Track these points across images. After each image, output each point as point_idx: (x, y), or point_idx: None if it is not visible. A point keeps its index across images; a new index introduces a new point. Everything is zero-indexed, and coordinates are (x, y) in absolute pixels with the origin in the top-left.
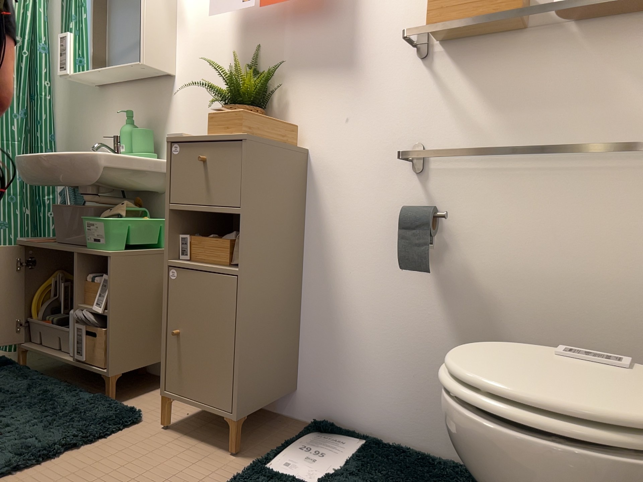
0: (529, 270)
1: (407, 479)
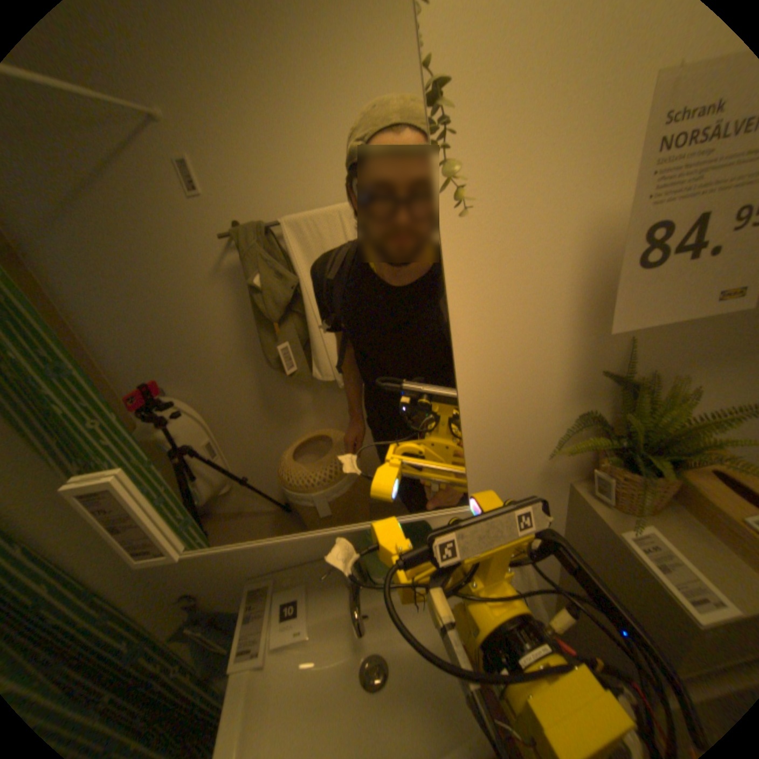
0: None
1: None
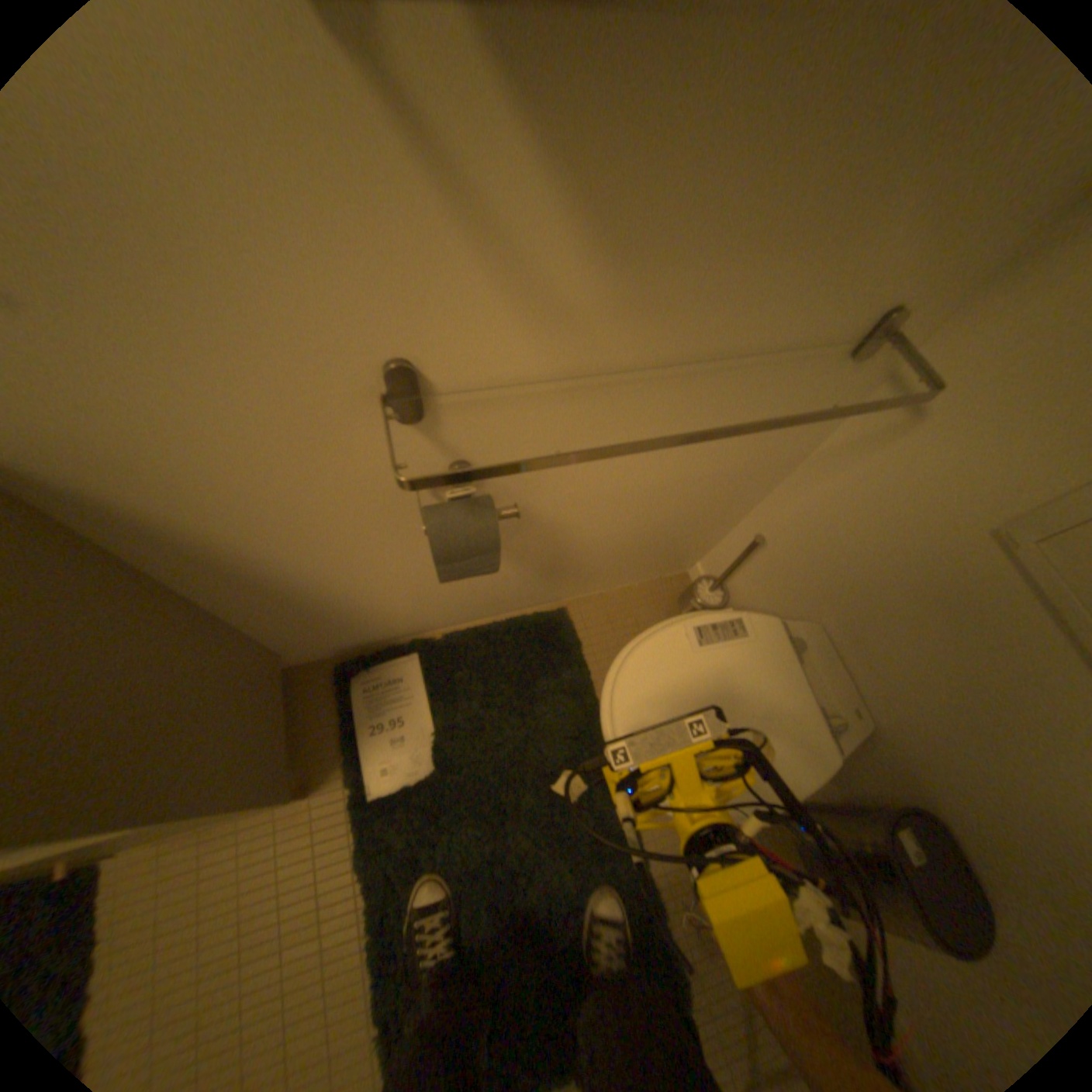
0: (619, 491)
1: (506, 697)
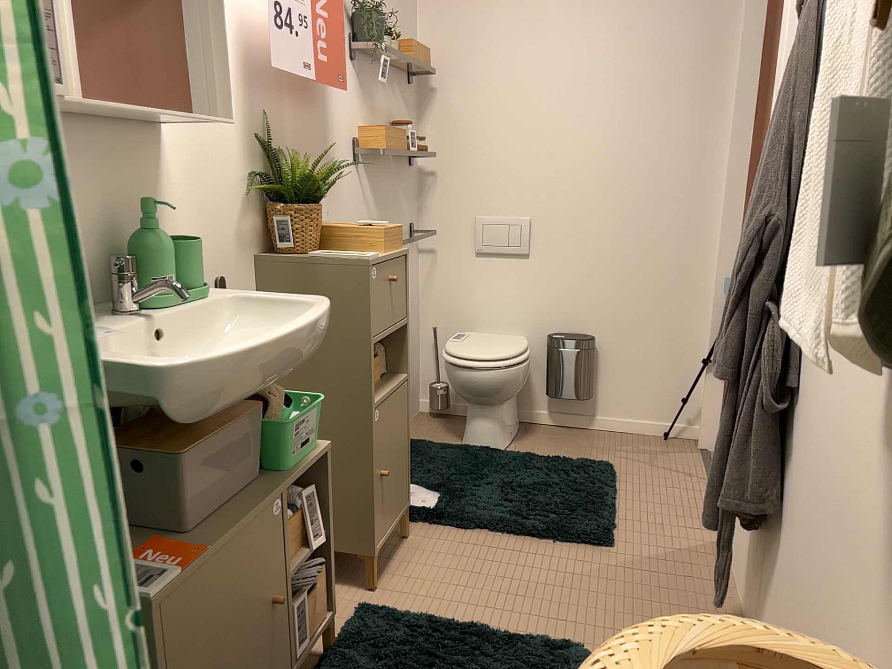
0: None
1: (426, 461)
